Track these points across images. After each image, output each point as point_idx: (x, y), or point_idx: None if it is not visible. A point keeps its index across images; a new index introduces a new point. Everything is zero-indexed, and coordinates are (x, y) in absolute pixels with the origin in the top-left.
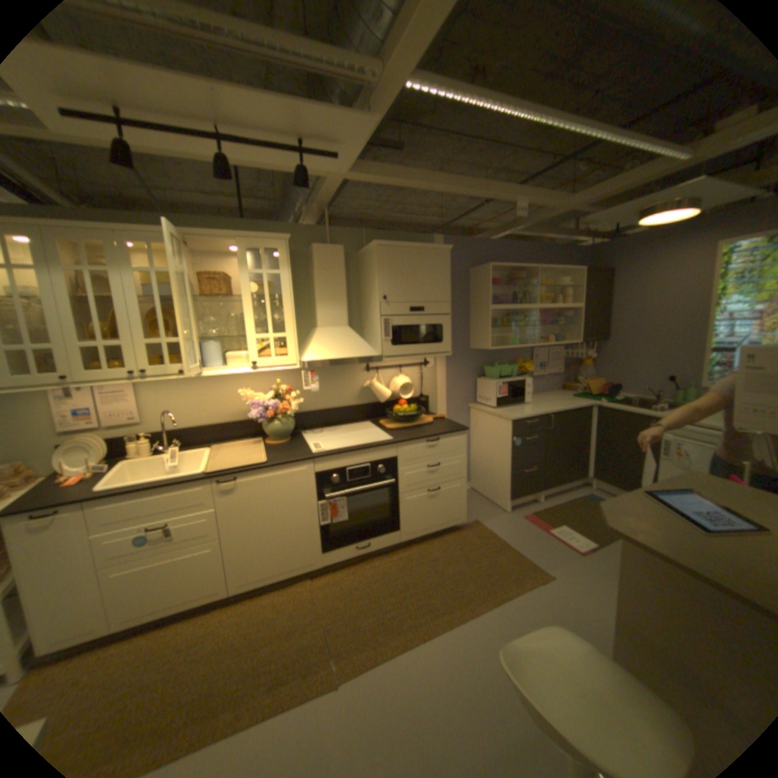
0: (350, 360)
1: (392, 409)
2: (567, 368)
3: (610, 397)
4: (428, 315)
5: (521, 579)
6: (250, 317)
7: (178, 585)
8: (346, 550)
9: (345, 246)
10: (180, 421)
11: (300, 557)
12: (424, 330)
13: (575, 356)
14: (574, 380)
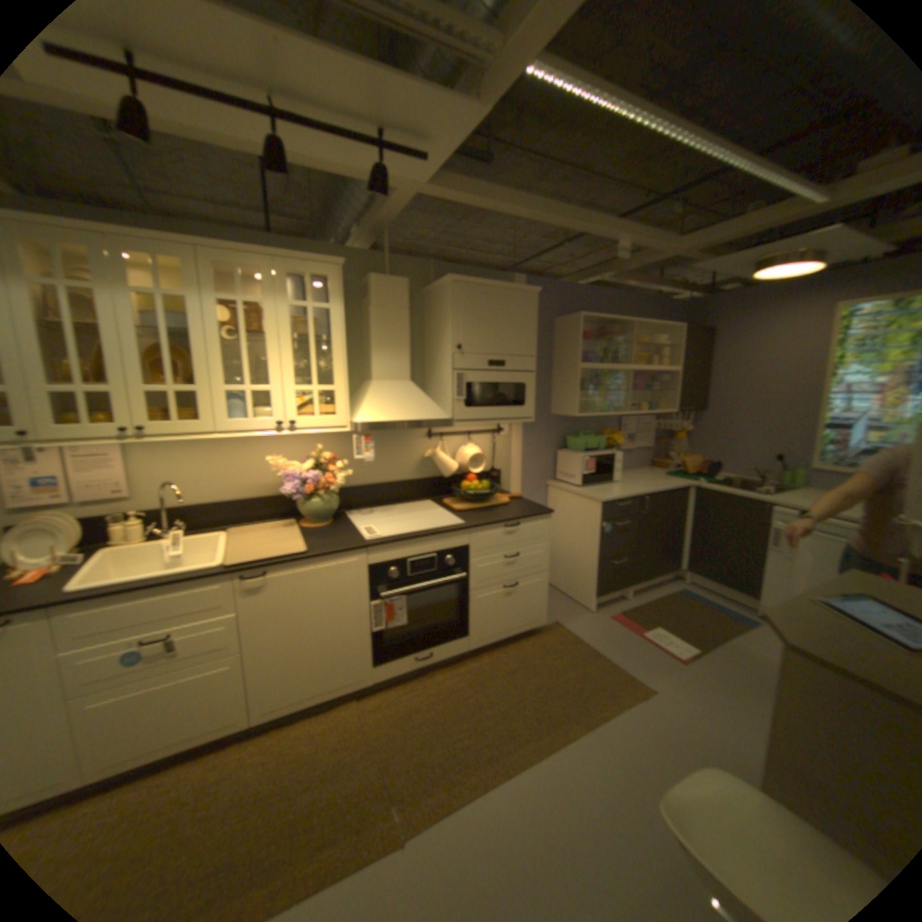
0: (412, 423)
1: (461, 486)
2: (659, 442)
3: (709, 477)
4: (510, 371)
5: (618, 695)
6: (291, 362)
7: (185, 715)
8: (405, 661)
9: (410, 280)
10: (189, 495)
11: (347, 673)
12: (504, 390)
13: (667, 428)
14: (667, 456)
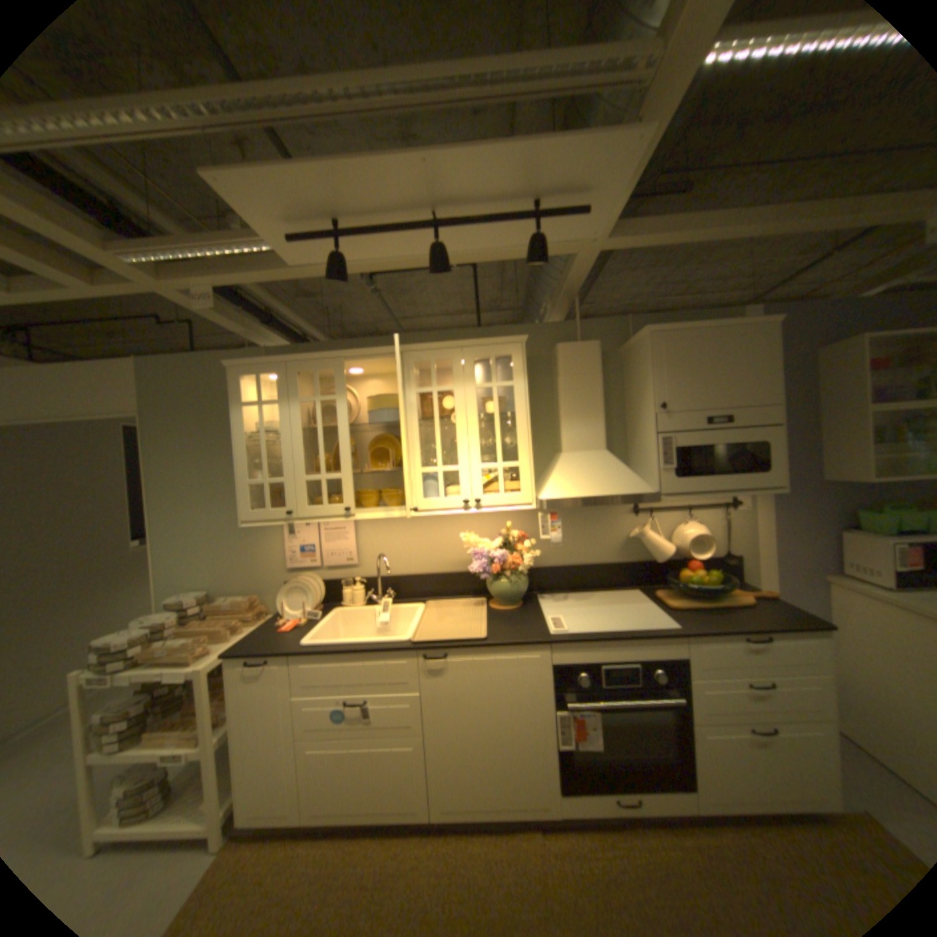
0: (609, 498)
1: (678, 576)
2: None
3: None
4: (742, 427)
5: None
6: (475, 442)
7: (372, 788)
8: (601, 802)
9: (603, 342)
10: (397, 566)
11: (529, 794)
12: (734, 452)
13: None
14: None
